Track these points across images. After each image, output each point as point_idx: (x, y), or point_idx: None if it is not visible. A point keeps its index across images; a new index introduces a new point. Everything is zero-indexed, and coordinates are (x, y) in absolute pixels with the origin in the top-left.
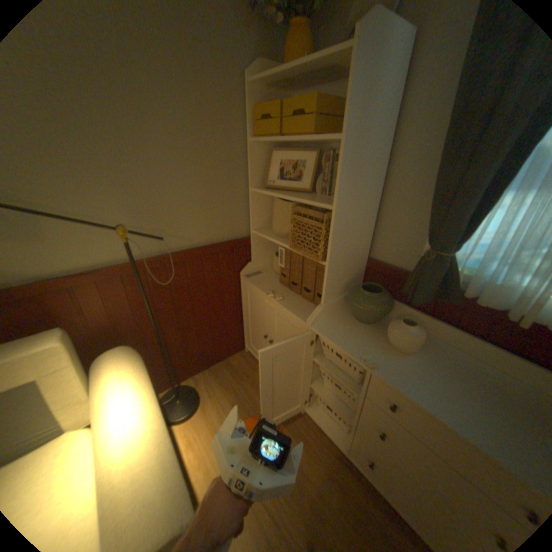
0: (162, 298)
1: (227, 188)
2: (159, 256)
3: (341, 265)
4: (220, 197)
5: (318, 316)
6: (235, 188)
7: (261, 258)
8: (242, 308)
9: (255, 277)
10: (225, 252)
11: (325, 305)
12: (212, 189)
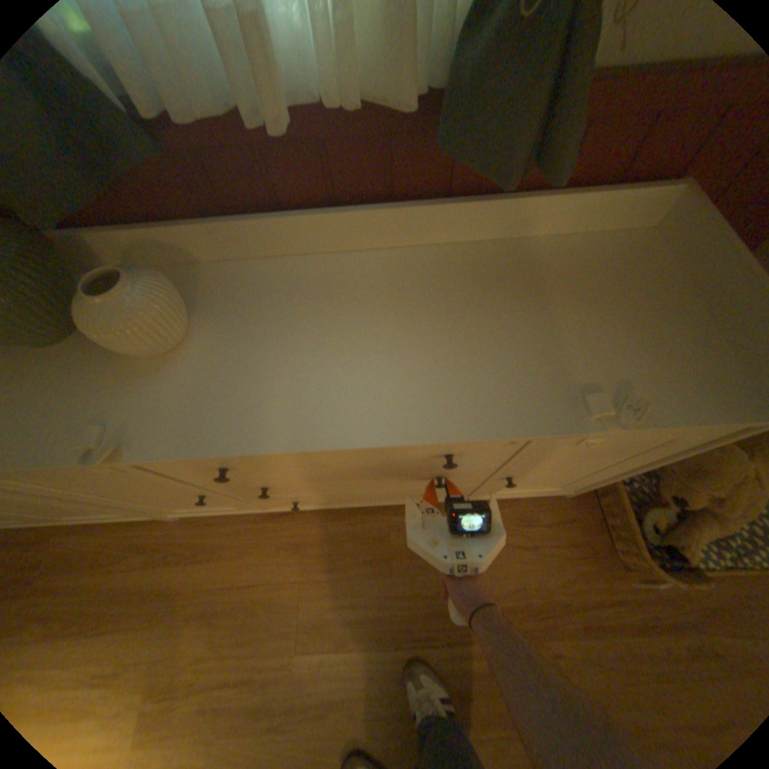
0: None
1: None
2: None
3: None
4: None
5: None
6: None
7: None
8: None
9: None
10: None
11: None
12: None
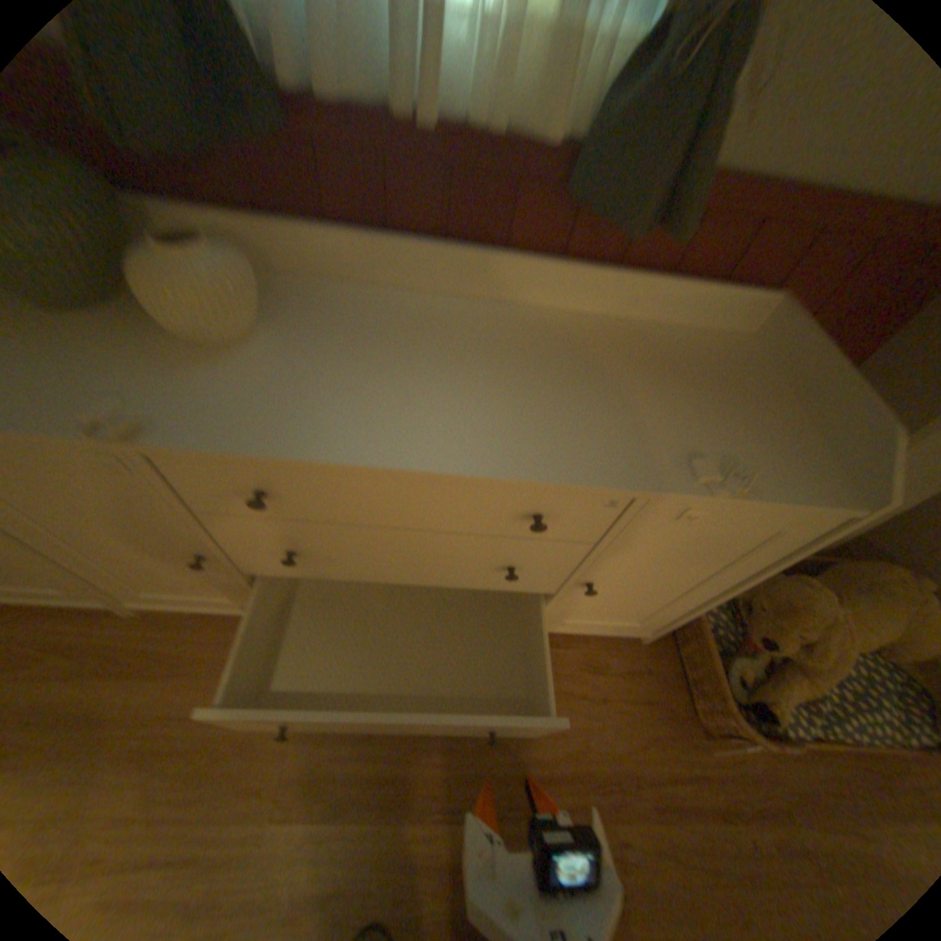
0: None
1: None
2: None
3: None
4: None
5: None
6: None
7: None
8: None
9: None
10: None
11: None
12: None
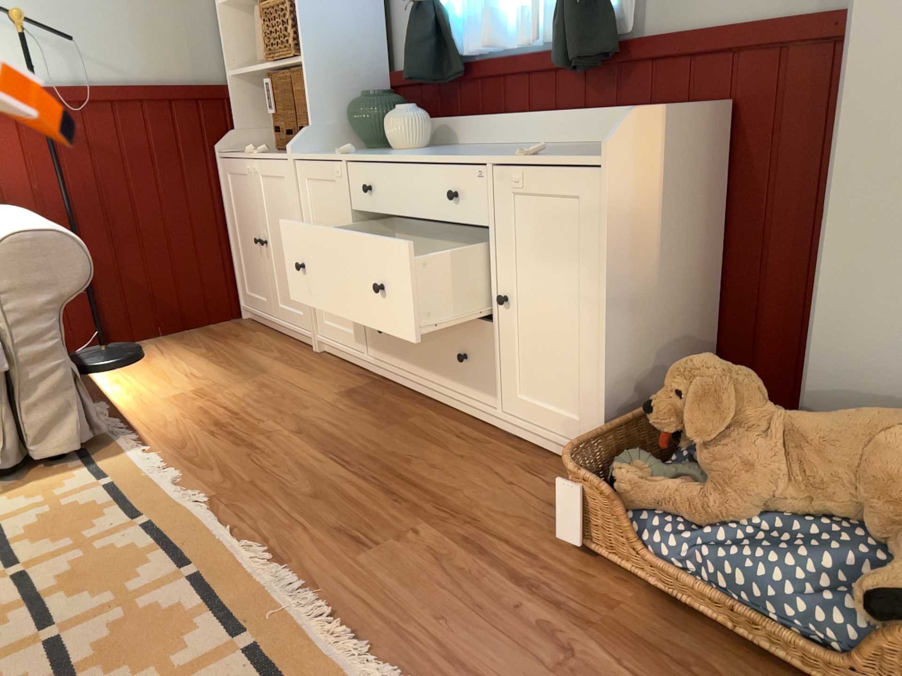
0: (77, 166)
1: (179, 4)
2: (72, 90)
3: (327, 67)
4: (169, 17)
5: (299, 142)
6: (191, 5)
7: (251, 129)
8: (227, 224)
9: (238, 153)
10: (183, 108)
11: (311, 128)
12: (154, 3)
